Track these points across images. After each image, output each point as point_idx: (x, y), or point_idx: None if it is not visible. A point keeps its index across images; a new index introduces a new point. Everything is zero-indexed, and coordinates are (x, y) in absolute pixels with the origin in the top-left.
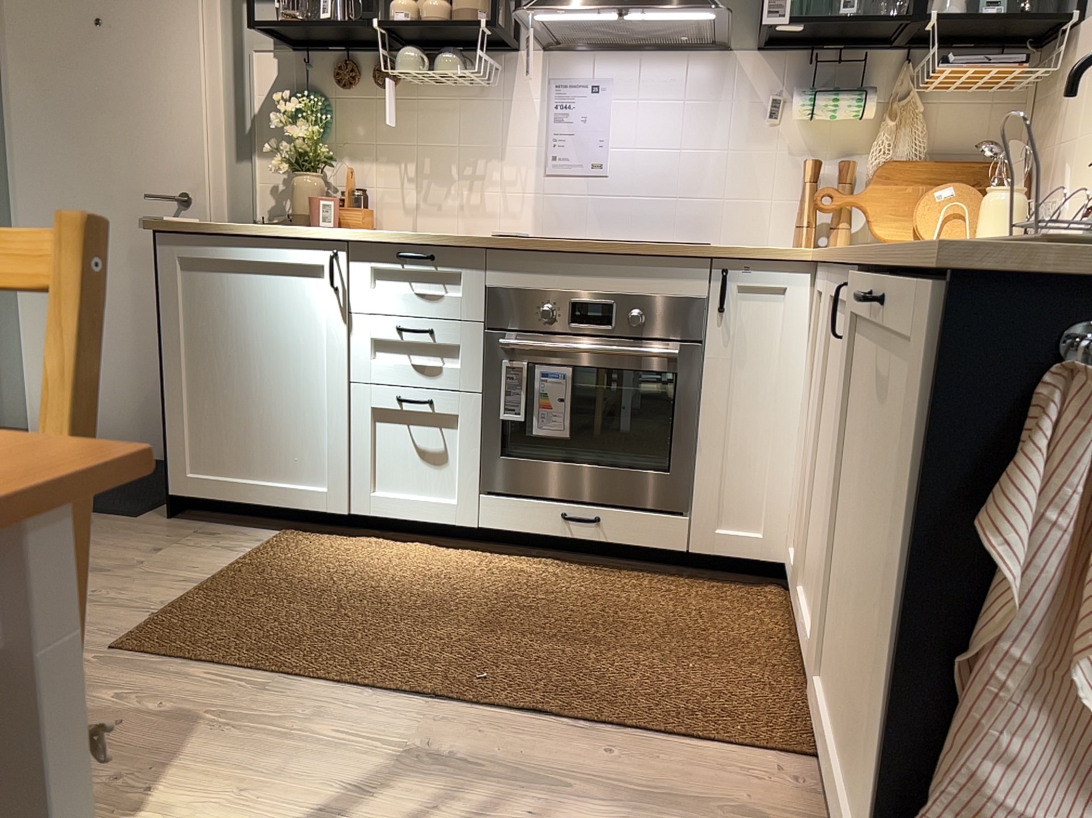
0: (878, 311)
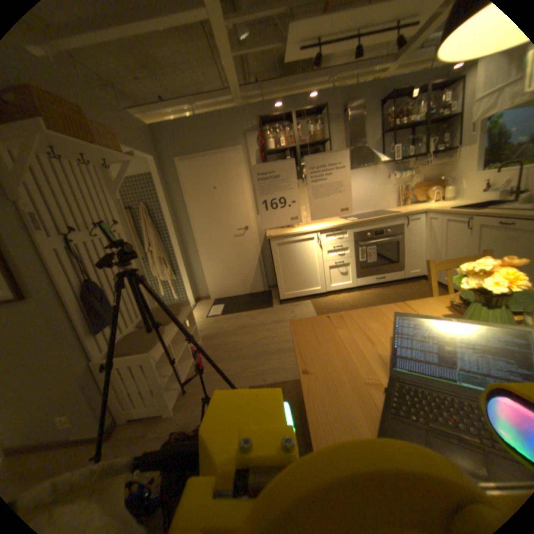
0: (494, 224)
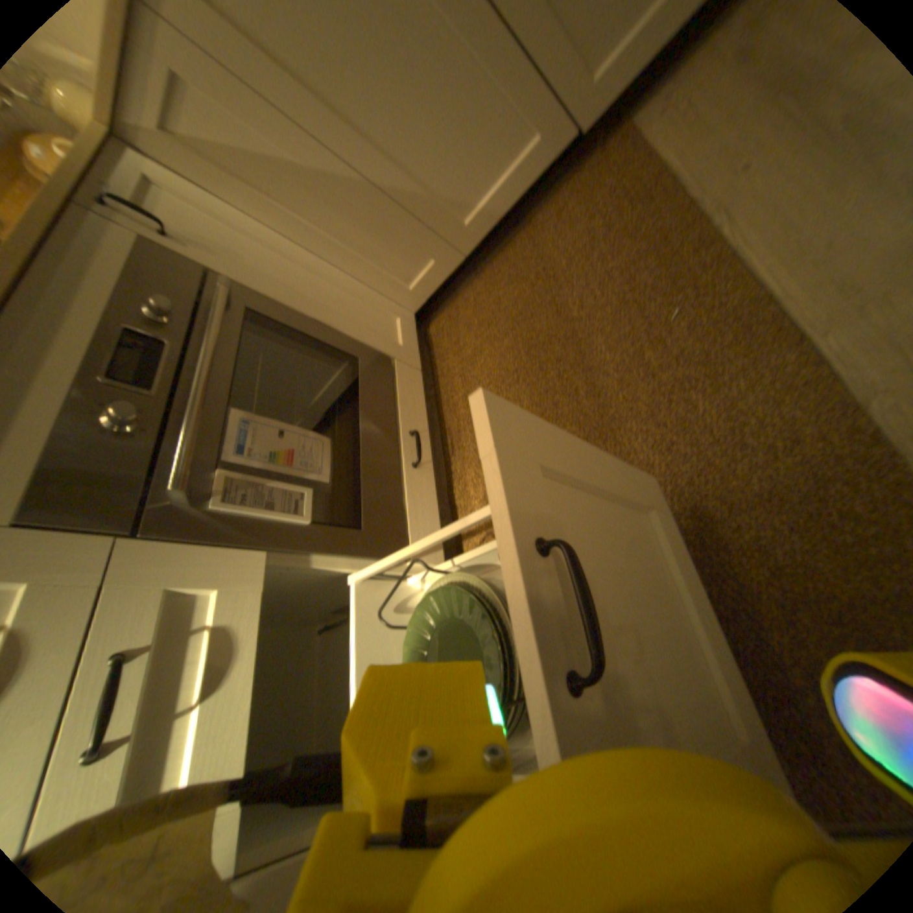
0: None
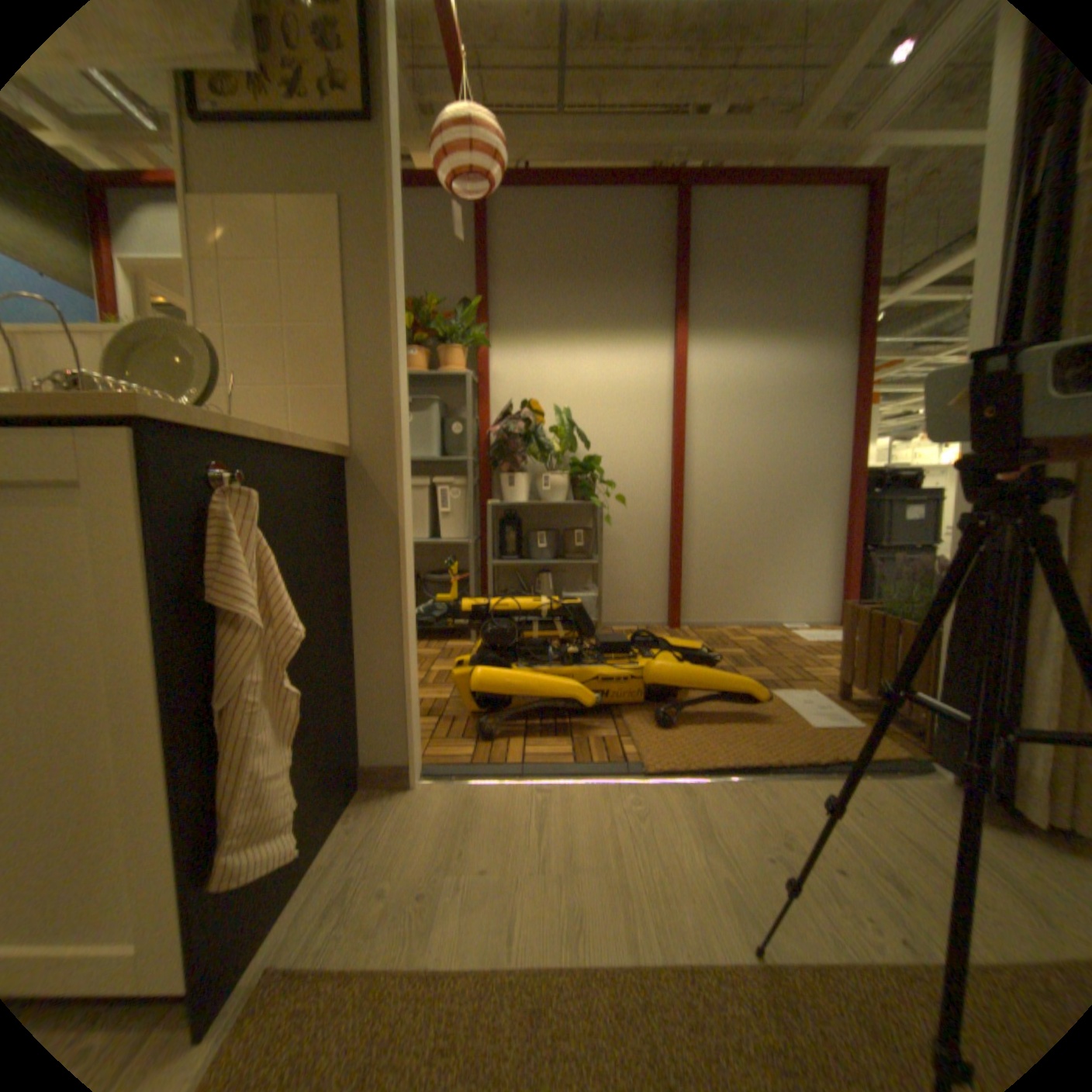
0: None
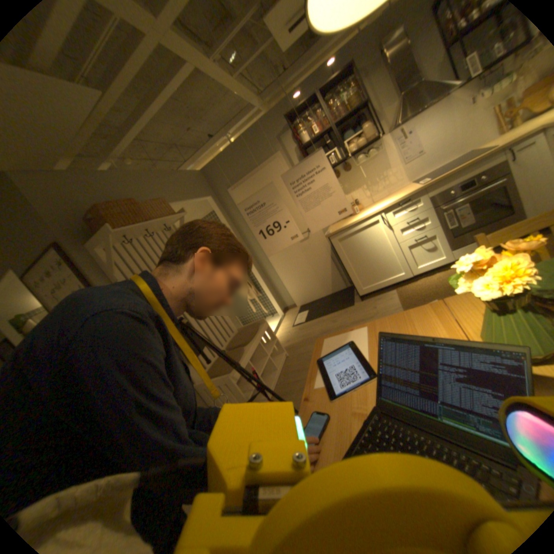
0: None
